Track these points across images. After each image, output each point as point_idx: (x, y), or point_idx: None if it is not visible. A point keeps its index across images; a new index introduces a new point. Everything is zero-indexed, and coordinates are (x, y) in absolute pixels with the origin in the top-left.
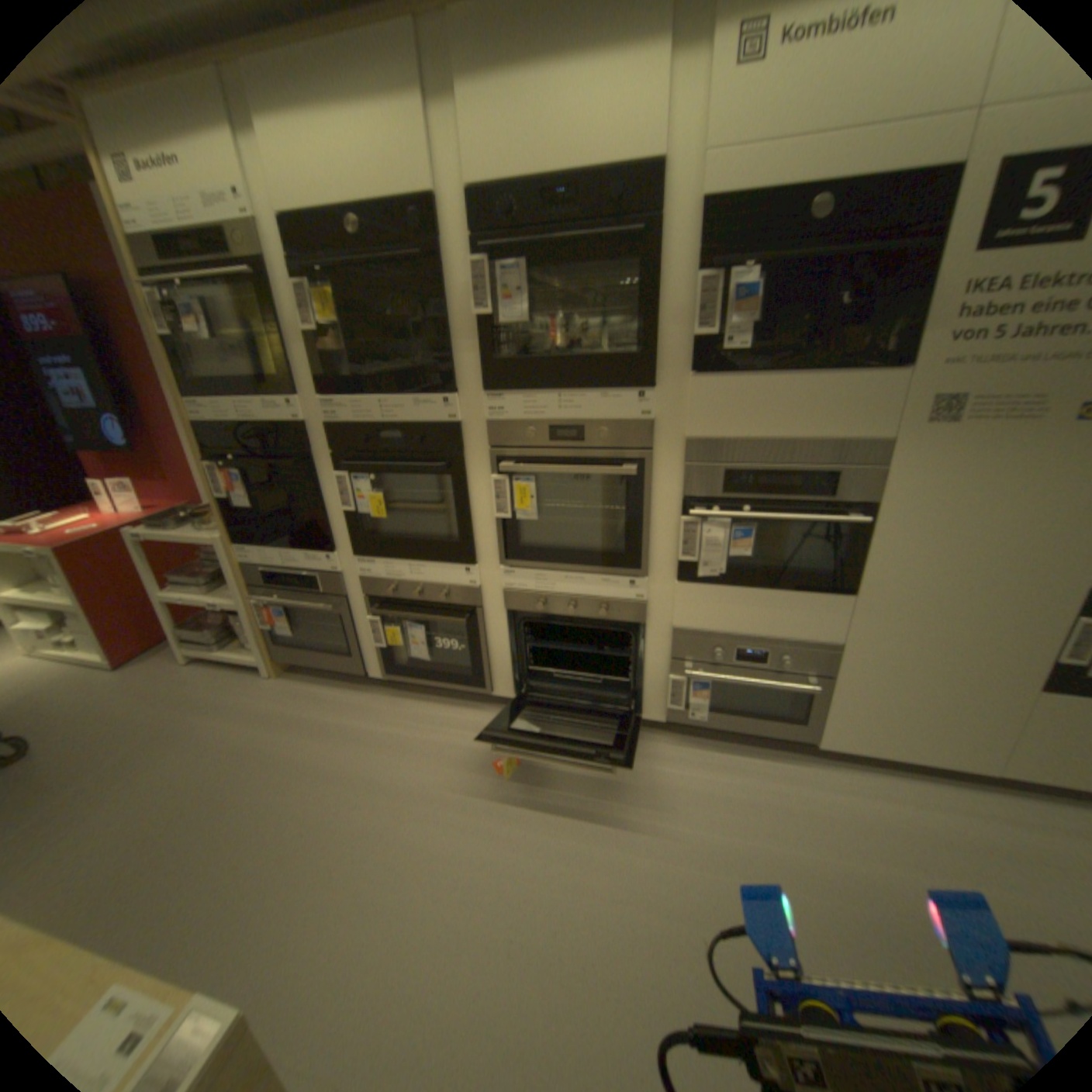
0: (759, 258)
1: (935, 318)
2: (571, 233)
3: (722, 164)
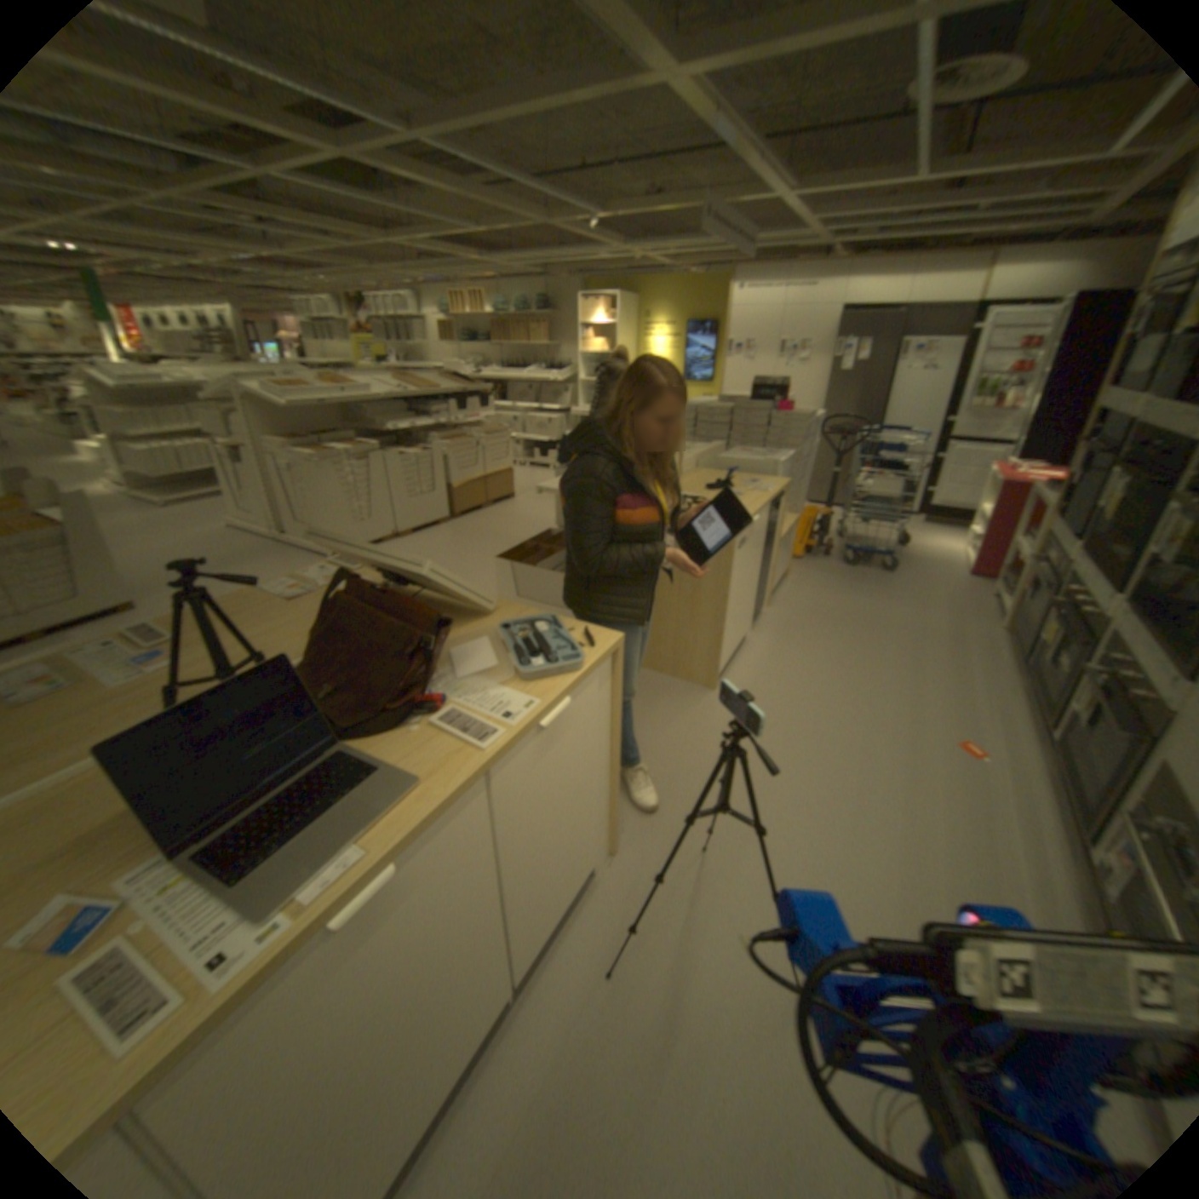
0: None
1: None
2: None
3: None
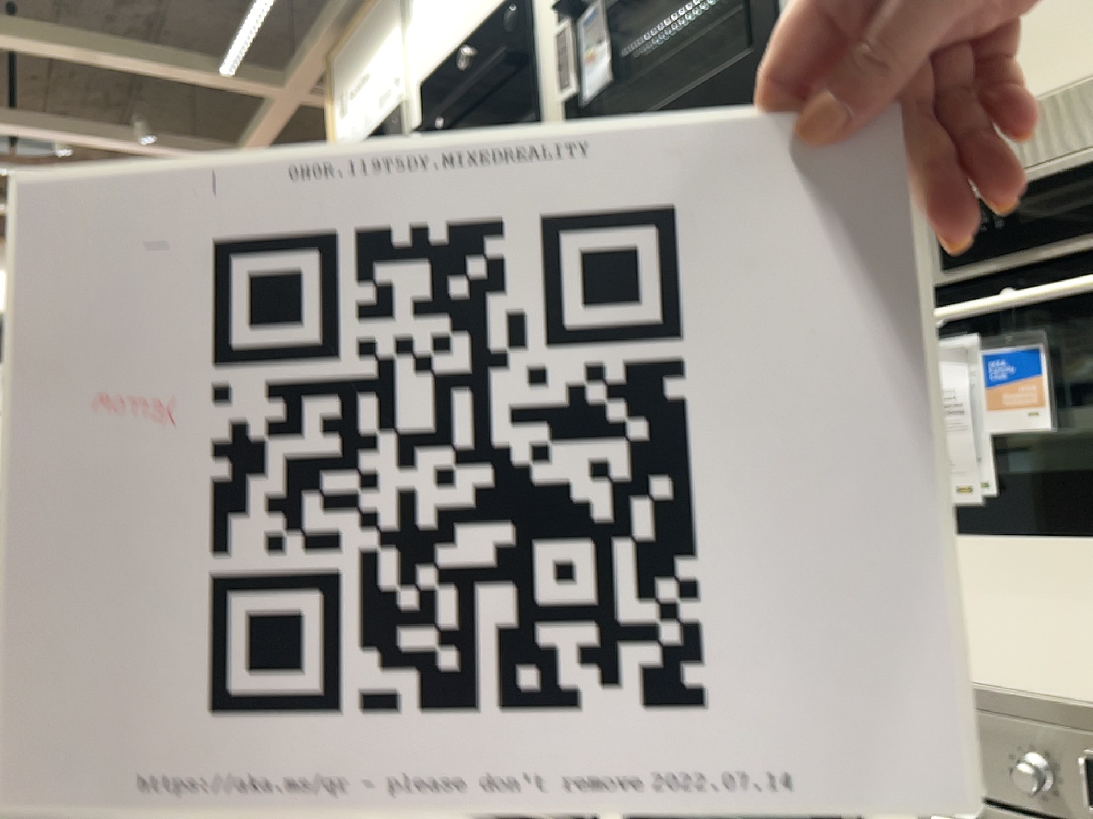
0: None
1: None
2: None
3: None
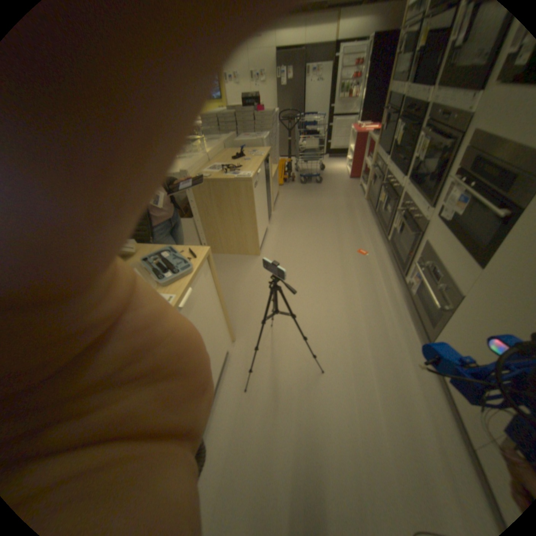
0: None
1: None
2: None
3: None
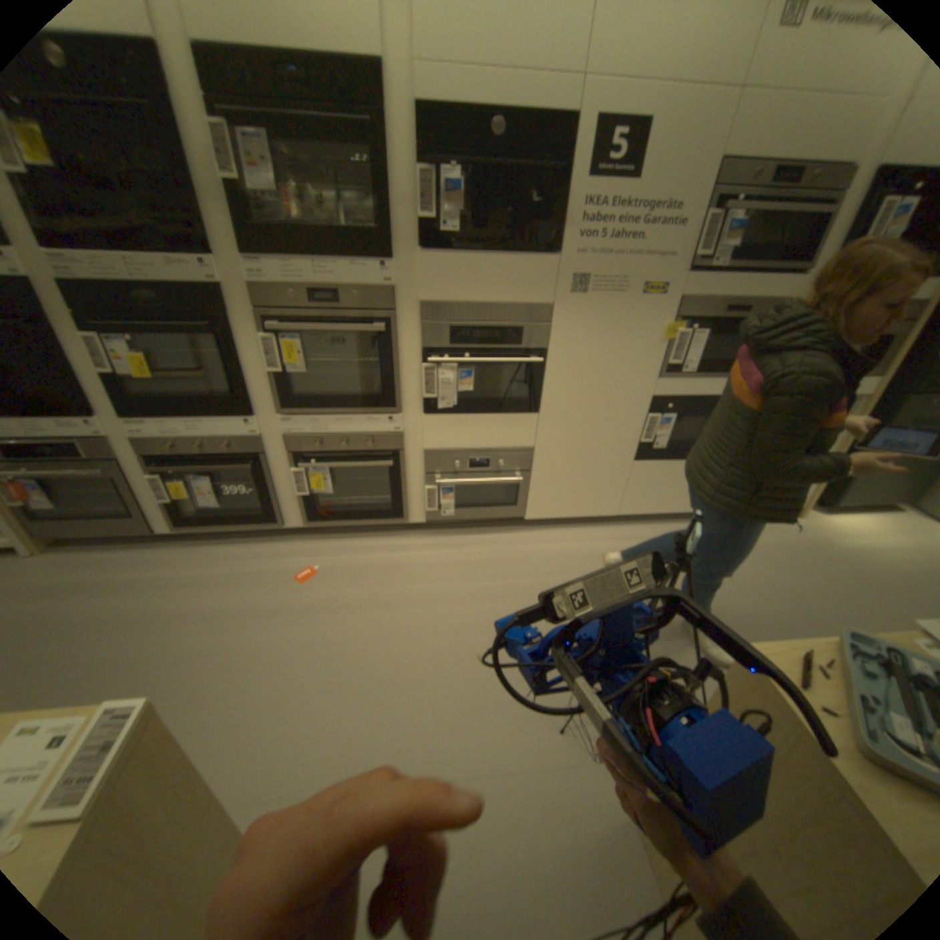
0: (460, 162)
1: (570, 222)
2: (308, 114)
3: (427, 78)
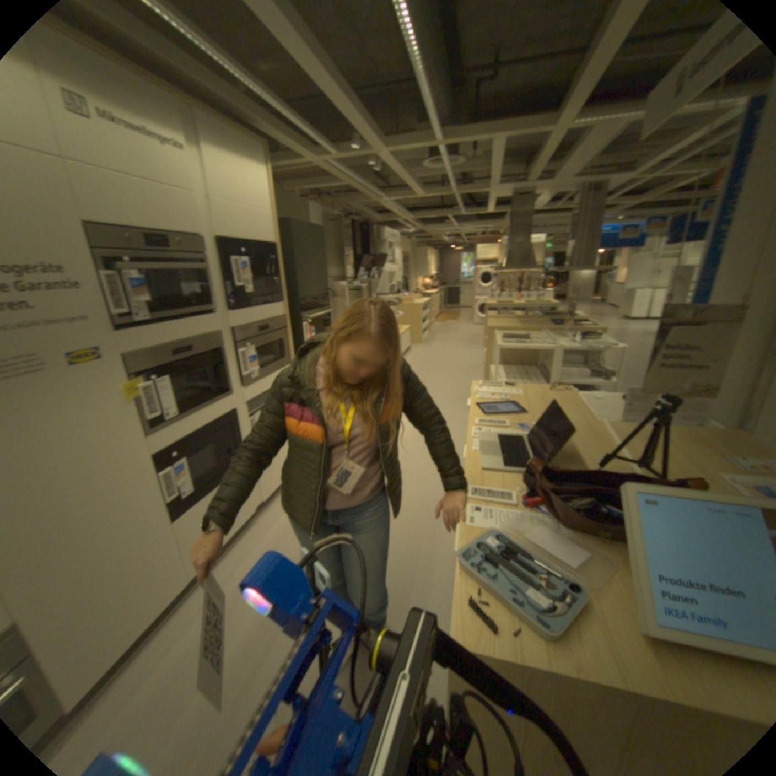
0: None
1: None
2: None
3: None
